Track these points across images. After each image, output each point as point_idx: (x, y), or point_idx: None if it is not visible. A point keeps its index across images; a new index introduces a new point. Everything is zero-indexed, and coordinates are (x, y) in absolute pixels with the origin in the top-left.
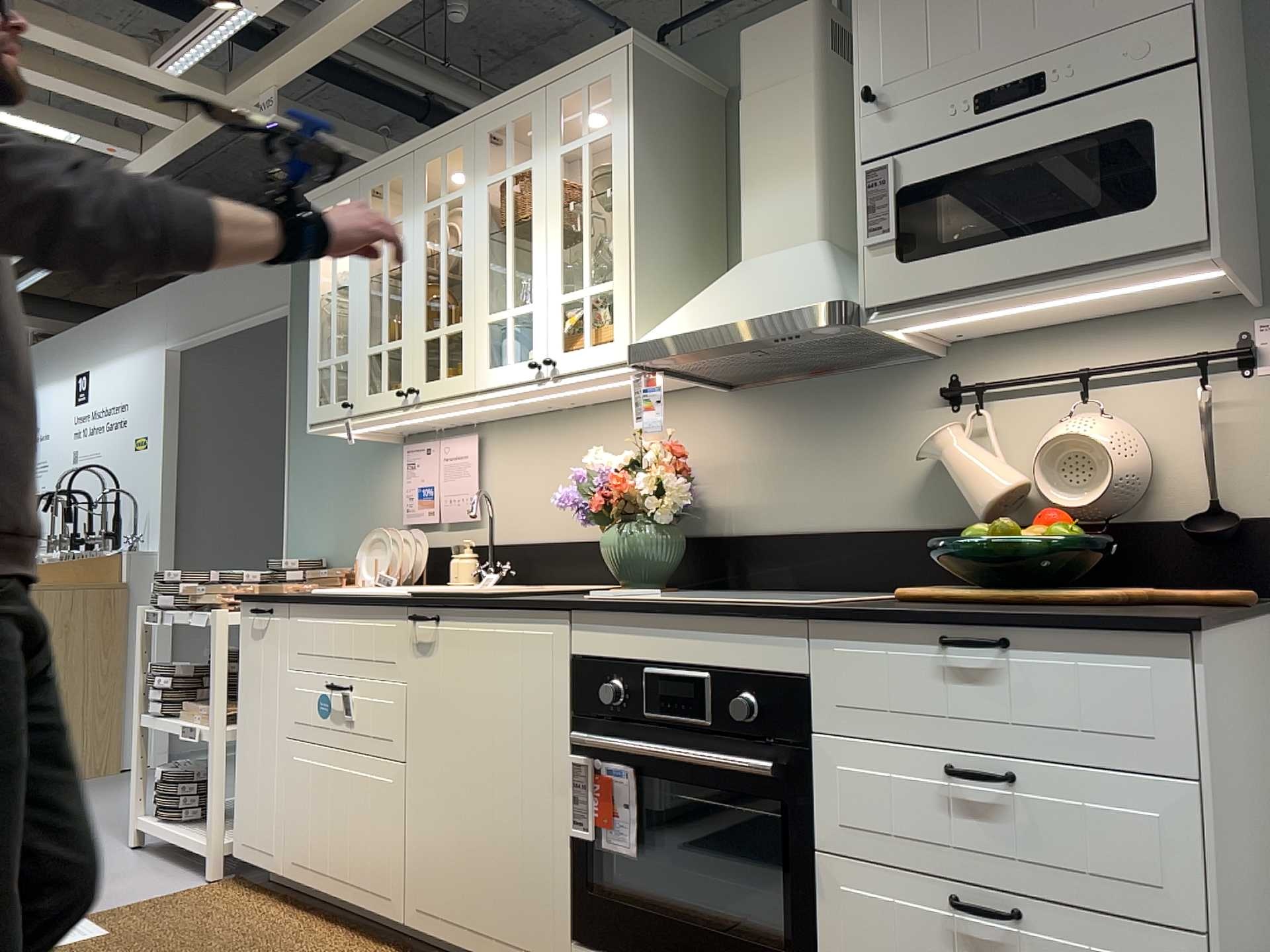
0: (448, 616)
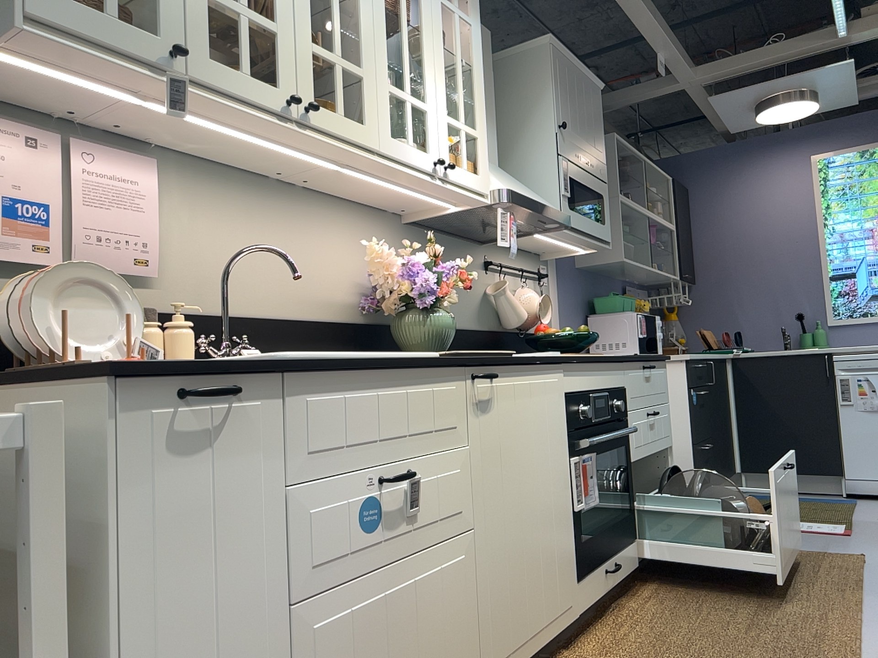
0: (500, 373)
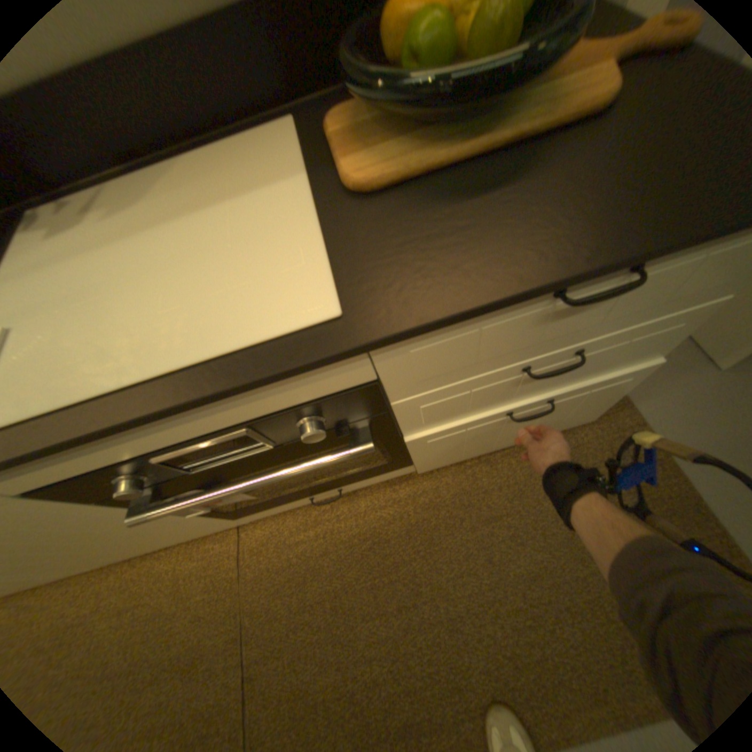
0: None
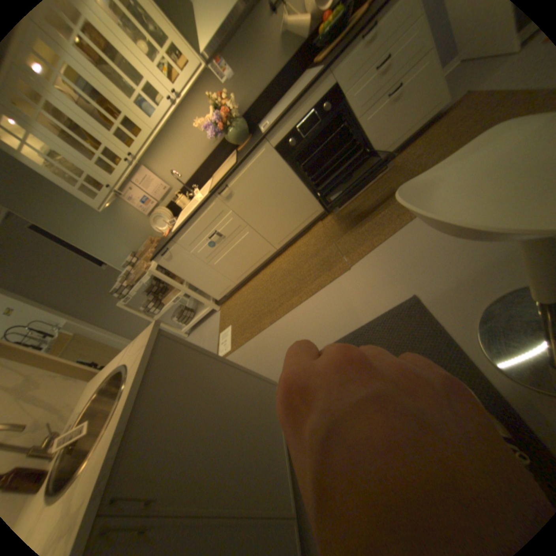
0: (230, 180)
